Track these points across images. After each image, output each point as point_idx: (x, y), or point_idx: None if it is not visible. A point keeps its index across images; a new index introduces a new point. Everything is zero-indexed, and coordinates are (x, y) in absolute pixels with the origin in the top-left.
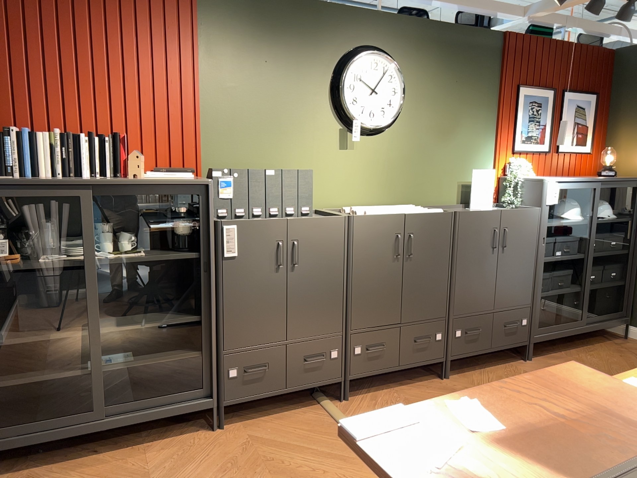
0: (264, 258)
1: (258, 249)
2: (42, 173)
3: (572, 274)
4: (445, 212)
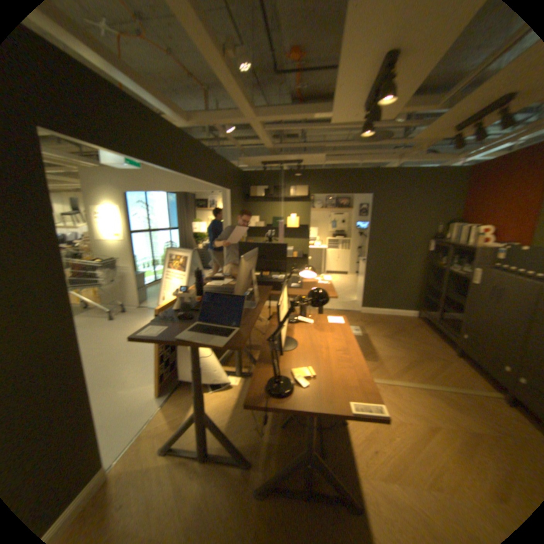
0: (488, 290)
1: (487, 285)
2: (461, 239)
3: None
4: None
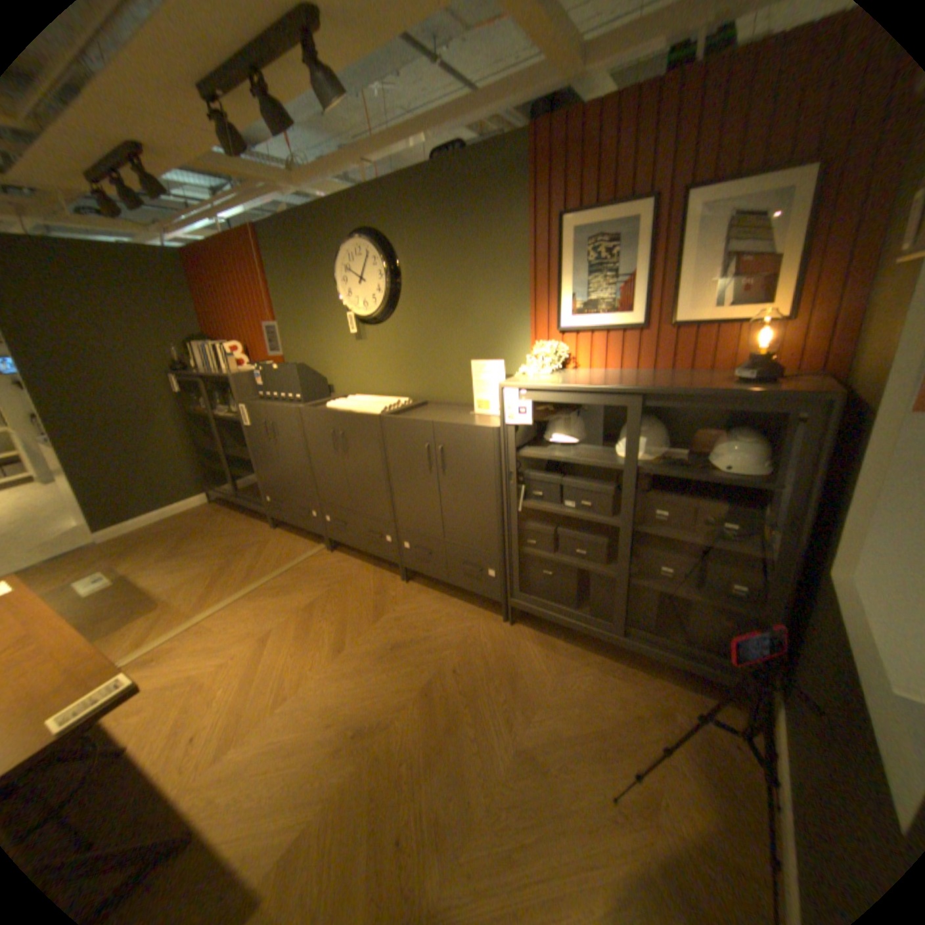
0: (262, 430)
1: (258, 424)
2: (211, 367)
3: (604, 545)
4: (374, 415)
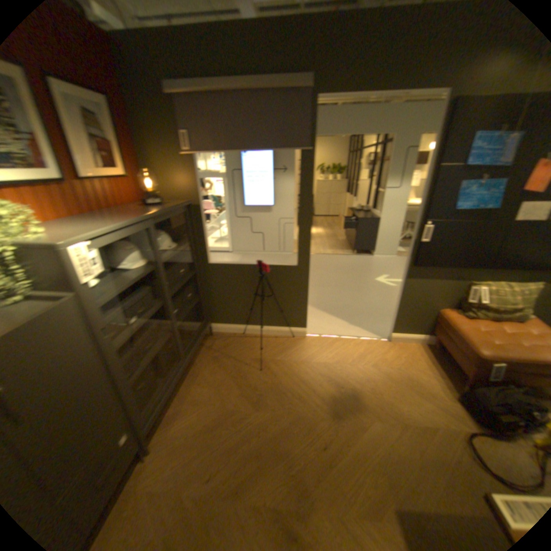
0: None
1: None
2: None
3: (157, 327)
4: None
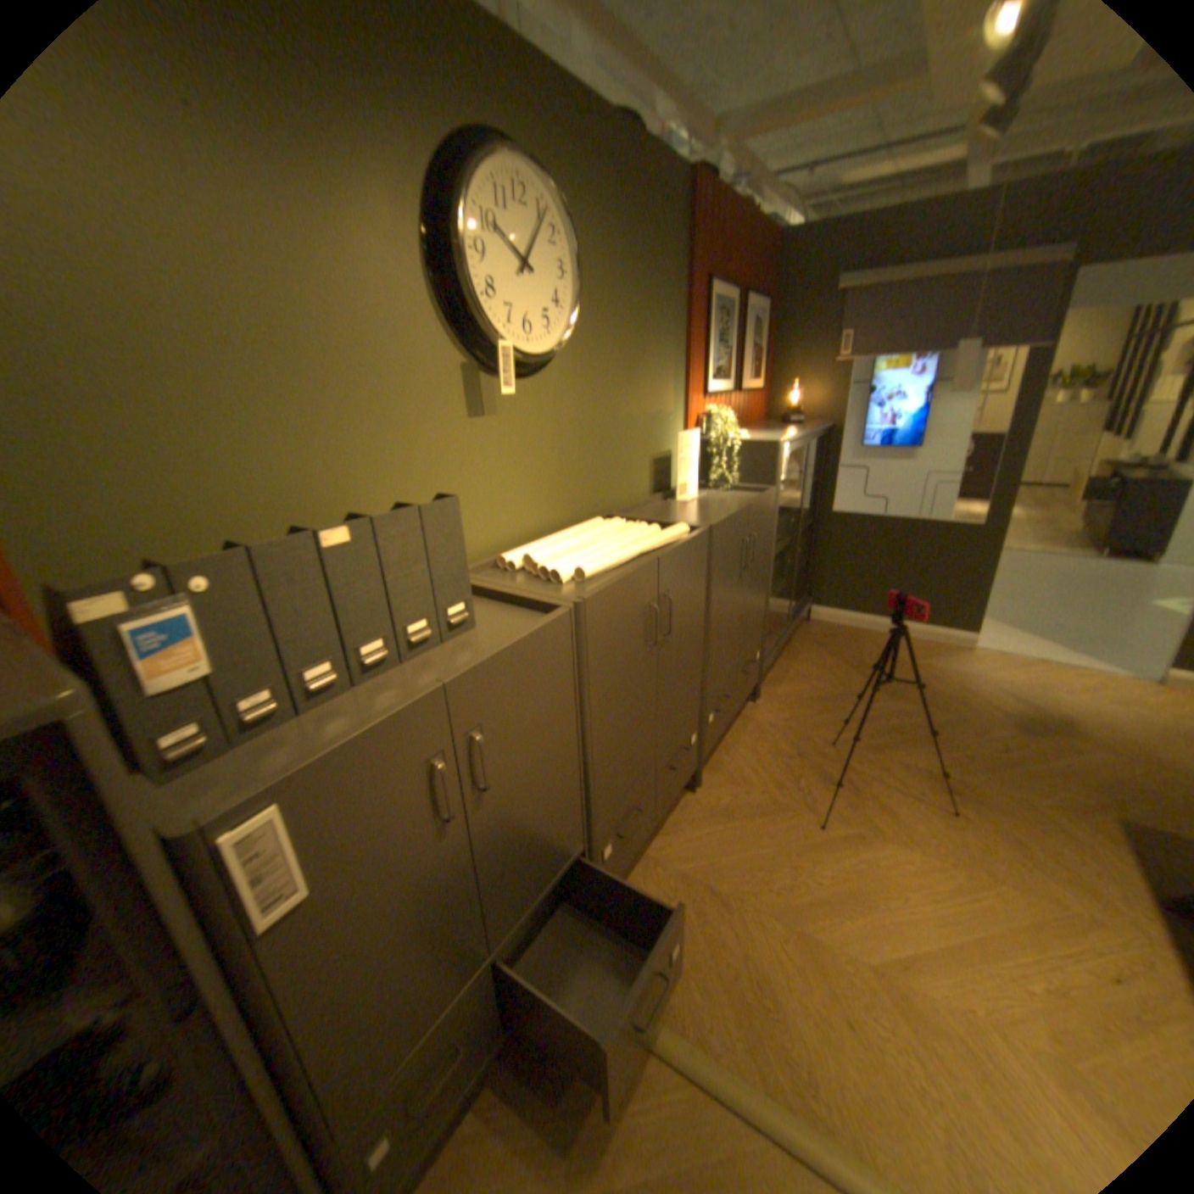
0: (400, 830)
1: (379, 819)
2: None
3: (778, 566)
4: (696, 530)
